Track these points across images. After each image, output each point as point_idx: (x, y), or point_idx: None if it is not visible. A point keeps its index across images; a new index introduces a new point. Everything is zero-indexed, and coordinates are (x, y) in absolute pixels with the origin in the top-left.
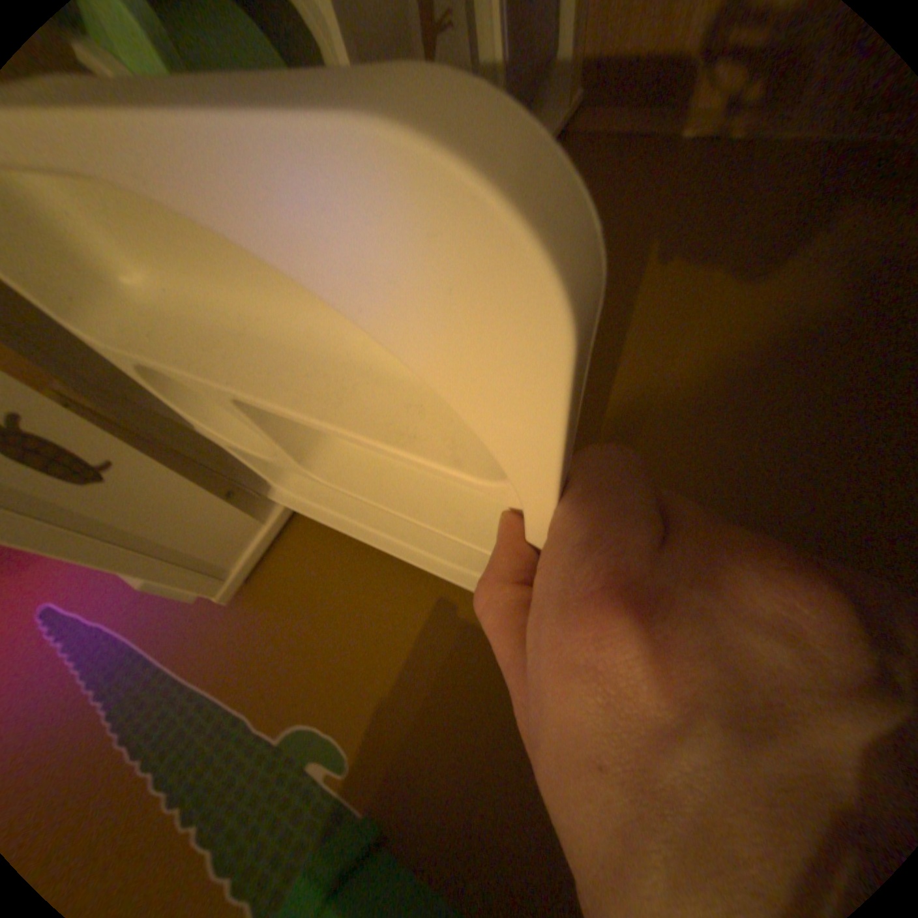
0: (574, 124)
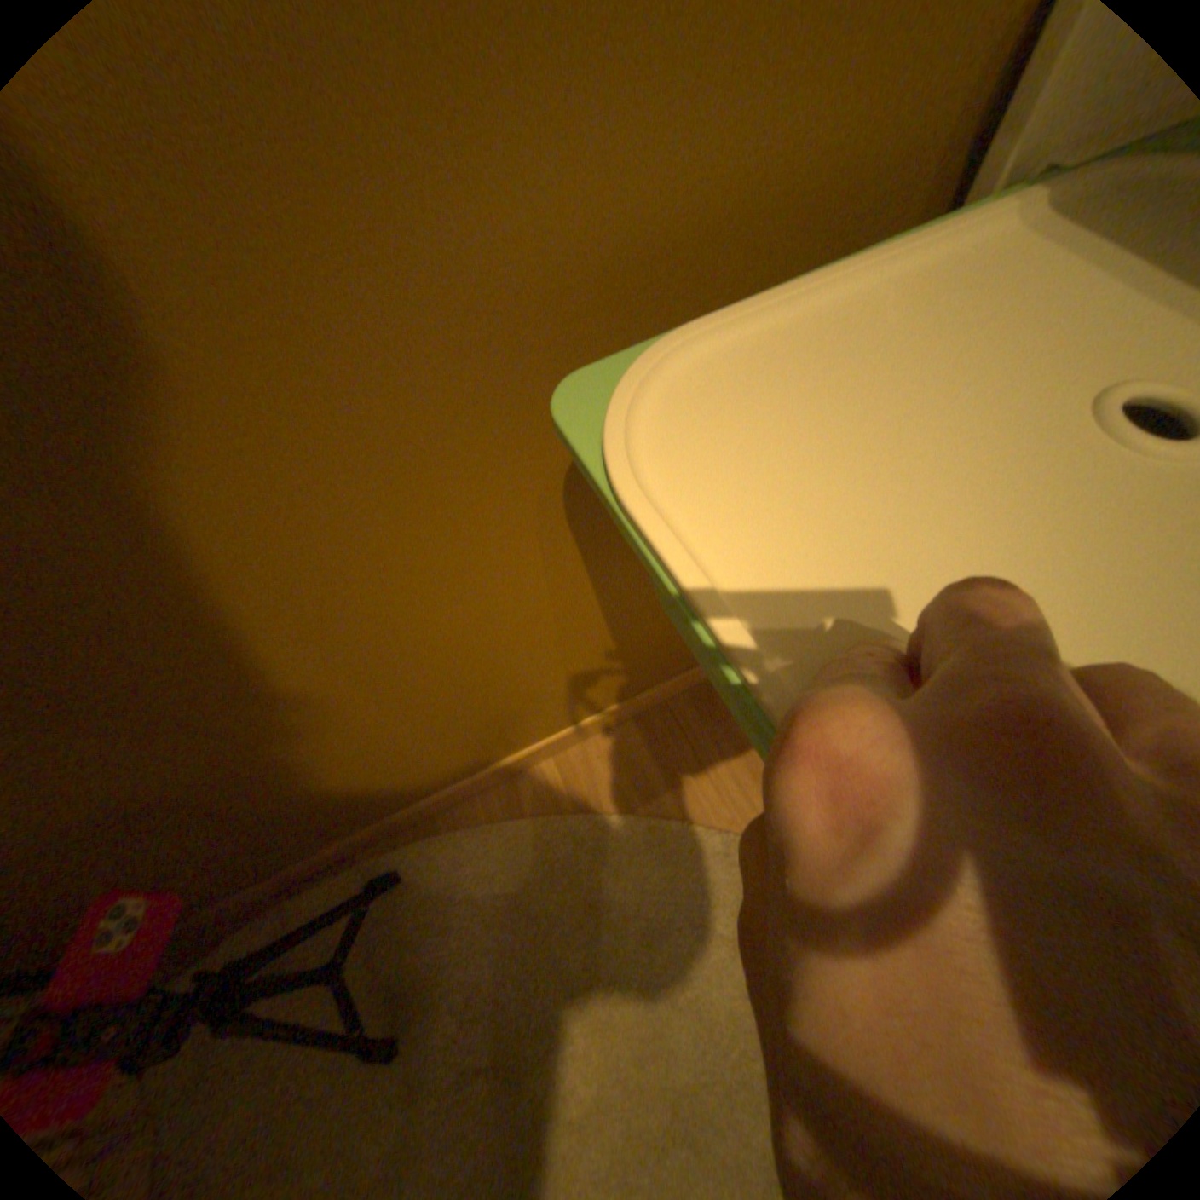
0: None
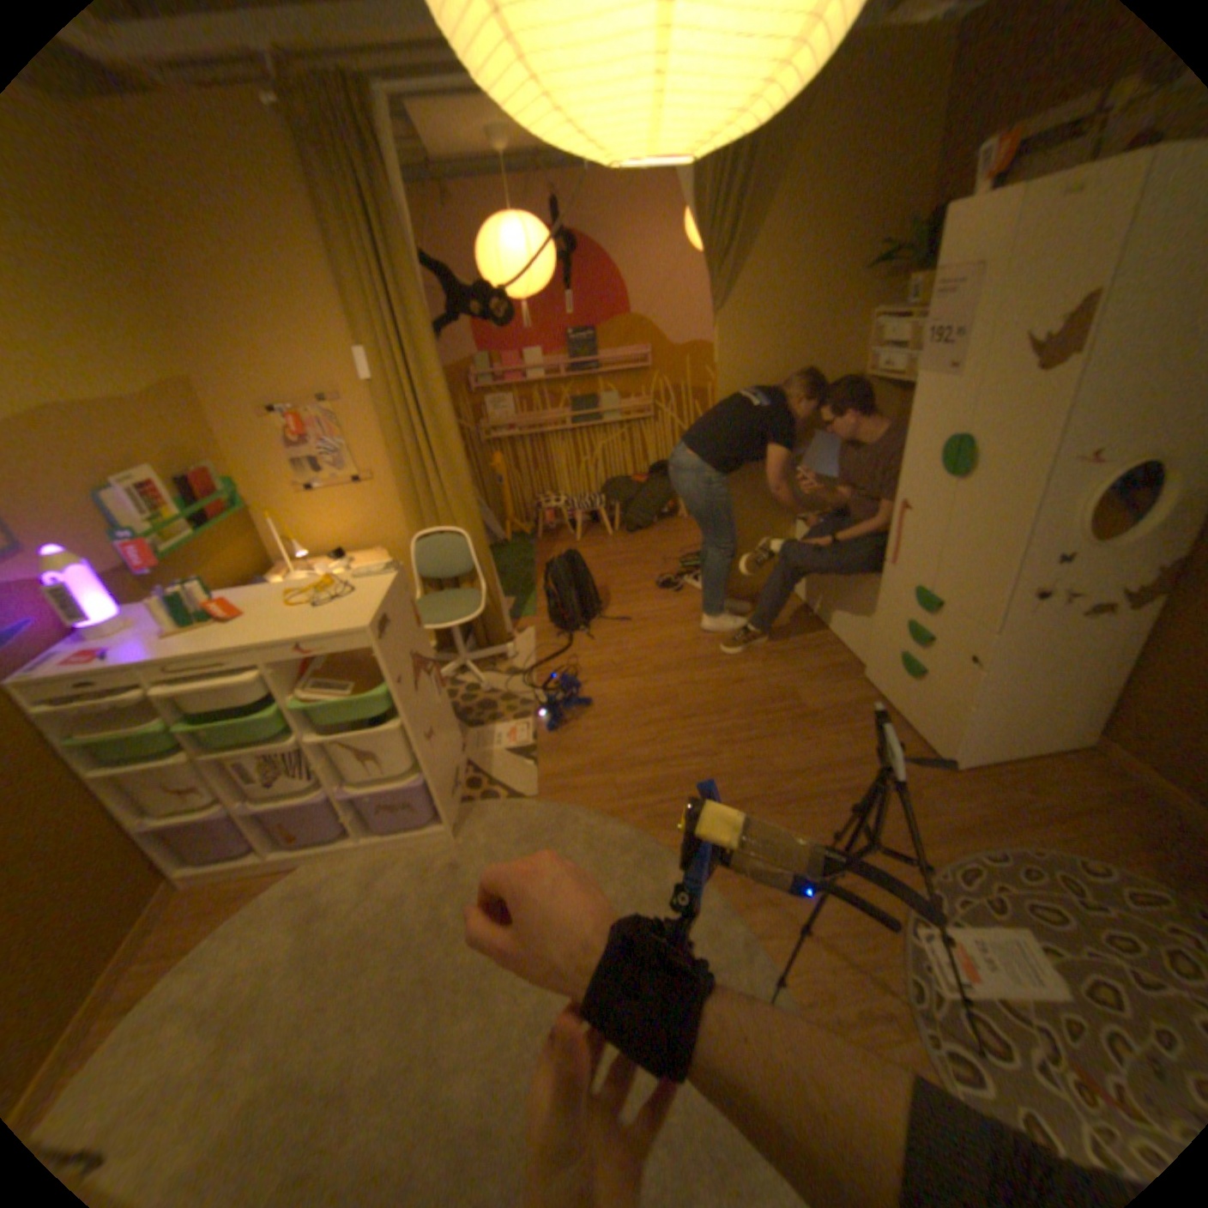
0: (163, 882)
